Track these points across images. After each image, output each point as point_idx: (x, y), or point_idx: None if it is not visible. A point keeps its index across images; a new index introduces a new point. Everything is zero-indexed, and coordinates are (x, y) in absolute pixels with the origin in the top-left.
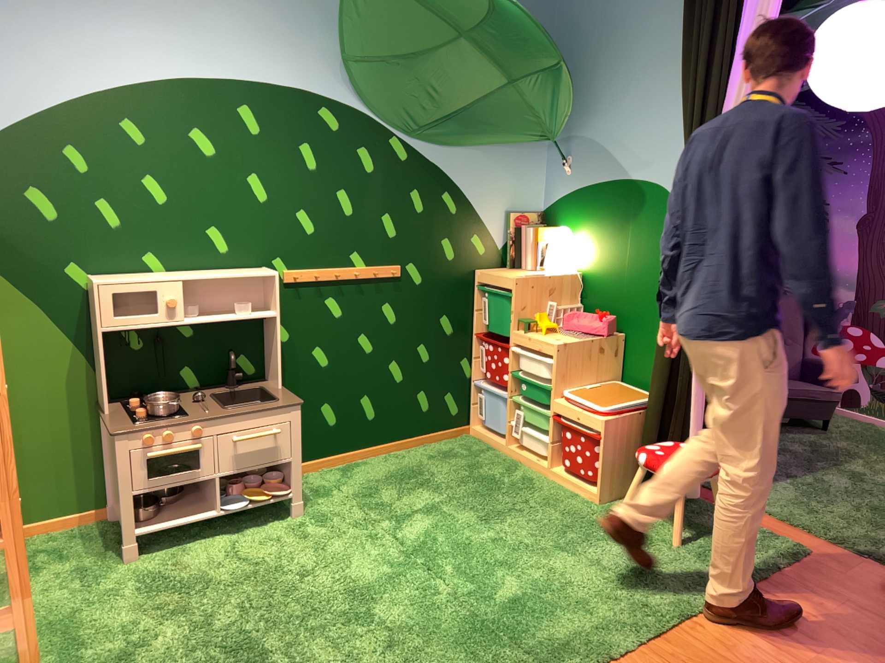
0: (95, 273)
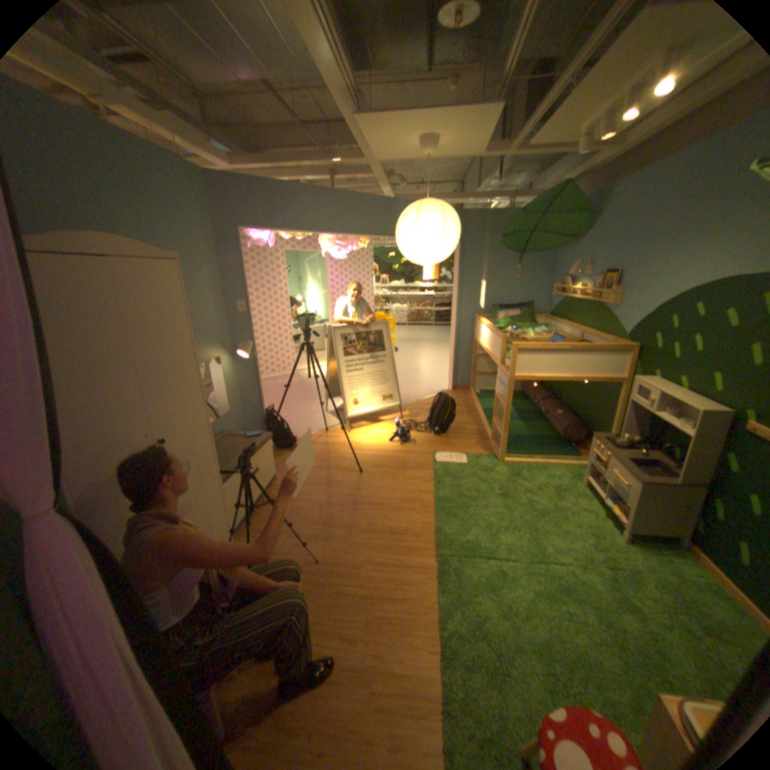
0: (662, 377)
